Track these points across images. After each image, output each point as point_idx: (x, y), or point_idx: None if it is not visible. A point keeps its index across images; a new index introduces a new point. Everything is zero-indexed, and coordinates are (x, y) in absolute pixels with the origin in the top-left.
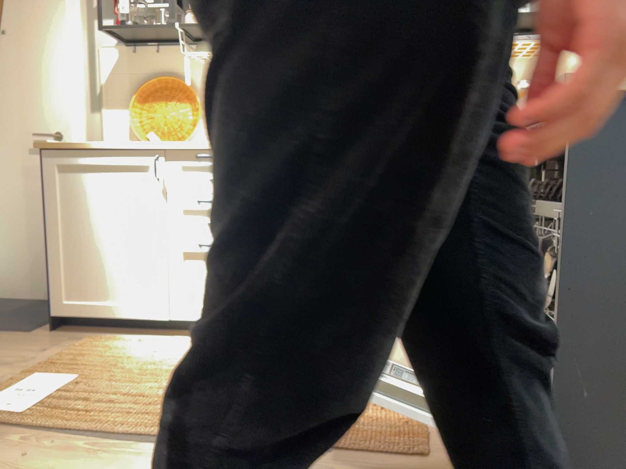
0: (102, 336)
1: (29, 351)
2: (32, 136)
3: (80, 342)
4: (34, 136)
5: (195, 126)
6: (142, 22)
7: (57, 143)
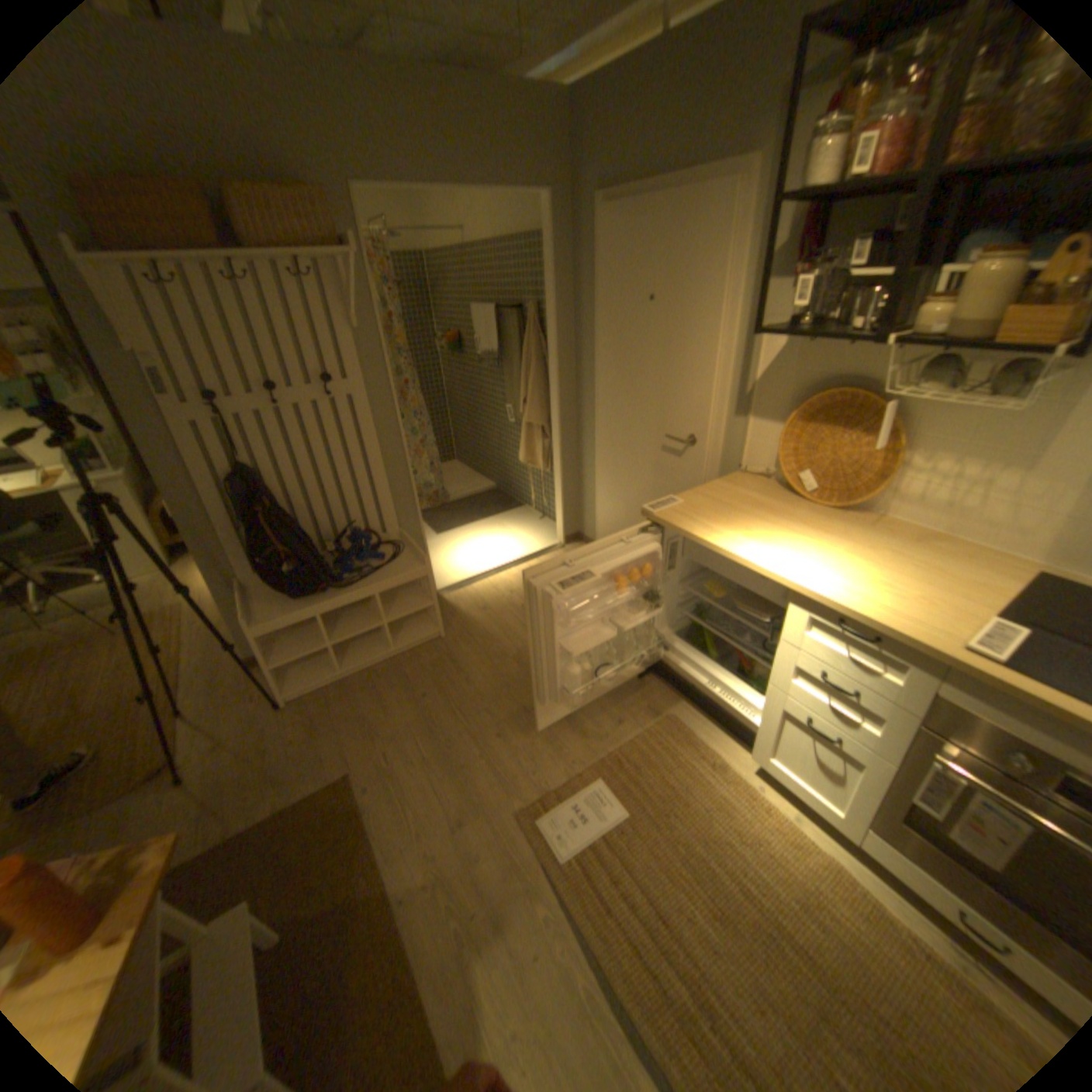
0: (680, 718)
1: (611, 712)
2: (665, 437)
3: (655, 724)
4: (667, 438)
5: (883, 479)
6: (836, 303)
7: (664, 520)
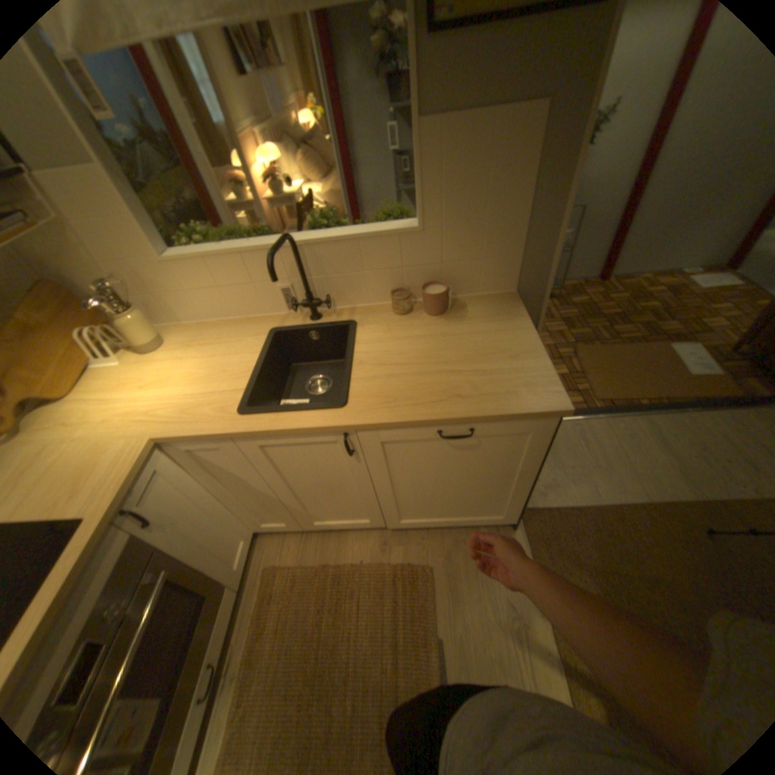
0: None
1: None
2: None
3: None
4: None
5: None
6: None
7: None
